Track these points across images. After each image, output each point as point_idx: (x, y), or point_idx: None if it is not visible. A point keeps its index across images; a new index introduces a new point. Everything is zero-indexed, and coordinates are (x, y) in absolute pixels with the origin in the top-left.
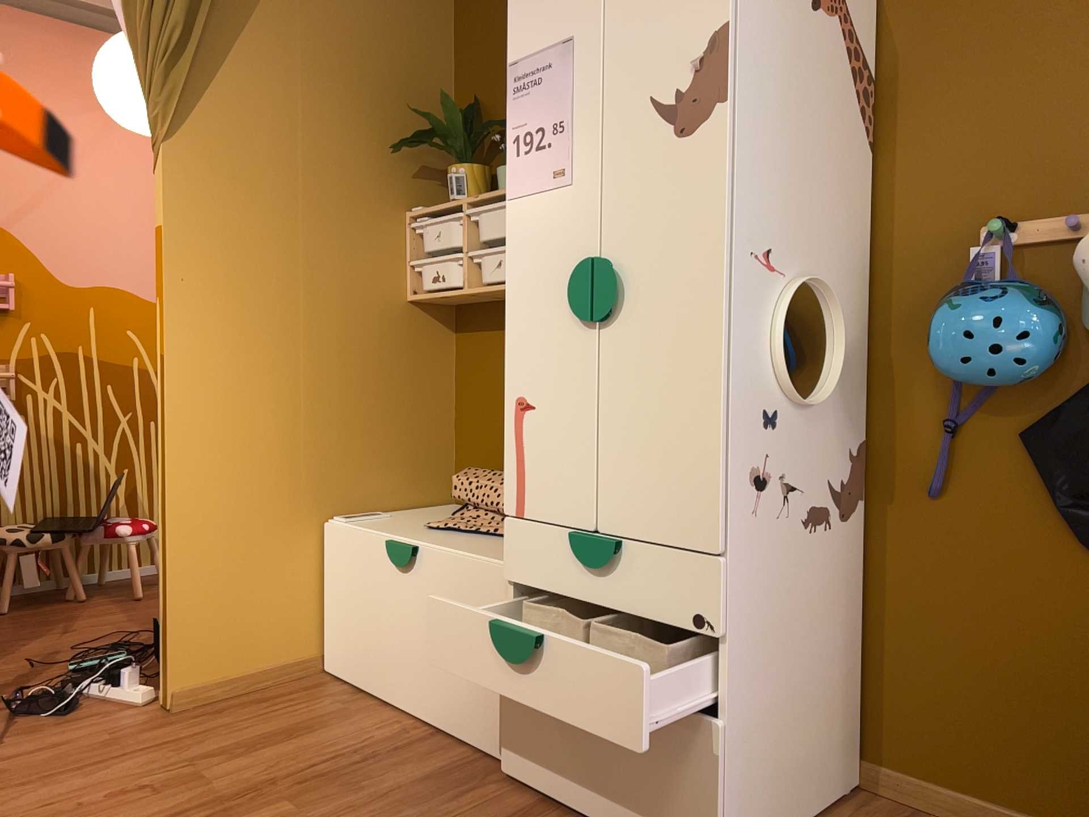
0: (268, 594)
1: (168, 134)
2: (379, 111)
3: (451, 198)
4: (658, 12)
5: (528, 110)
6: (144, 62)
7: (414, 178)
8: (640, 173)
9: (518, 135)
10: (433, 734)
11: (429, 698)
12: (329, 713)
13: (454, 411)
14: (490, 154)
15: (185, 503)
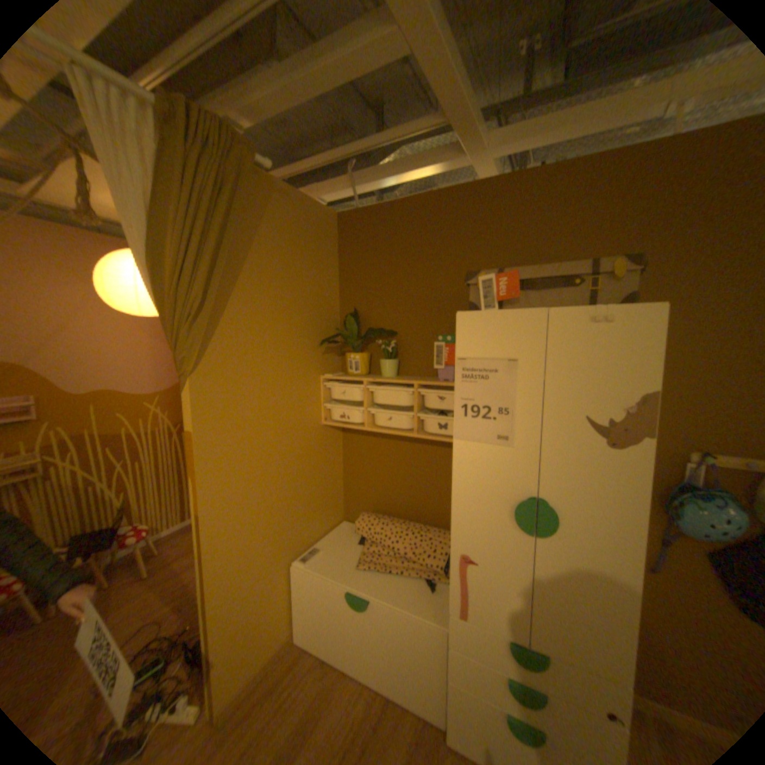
0: (265, 621)
1: (191, 370)
2: (306, 320)
3: (349, 371)
4: (596, 365)
5: (476, 391)
6: (165, 315)
7: (323, 355)
8: (576, 459)
9: (466, 404)
10: (386, 702)
11: (380, 681)
12: (317, 695)
13: (343, 473)
14: (366, 341)
15: (217, 601)
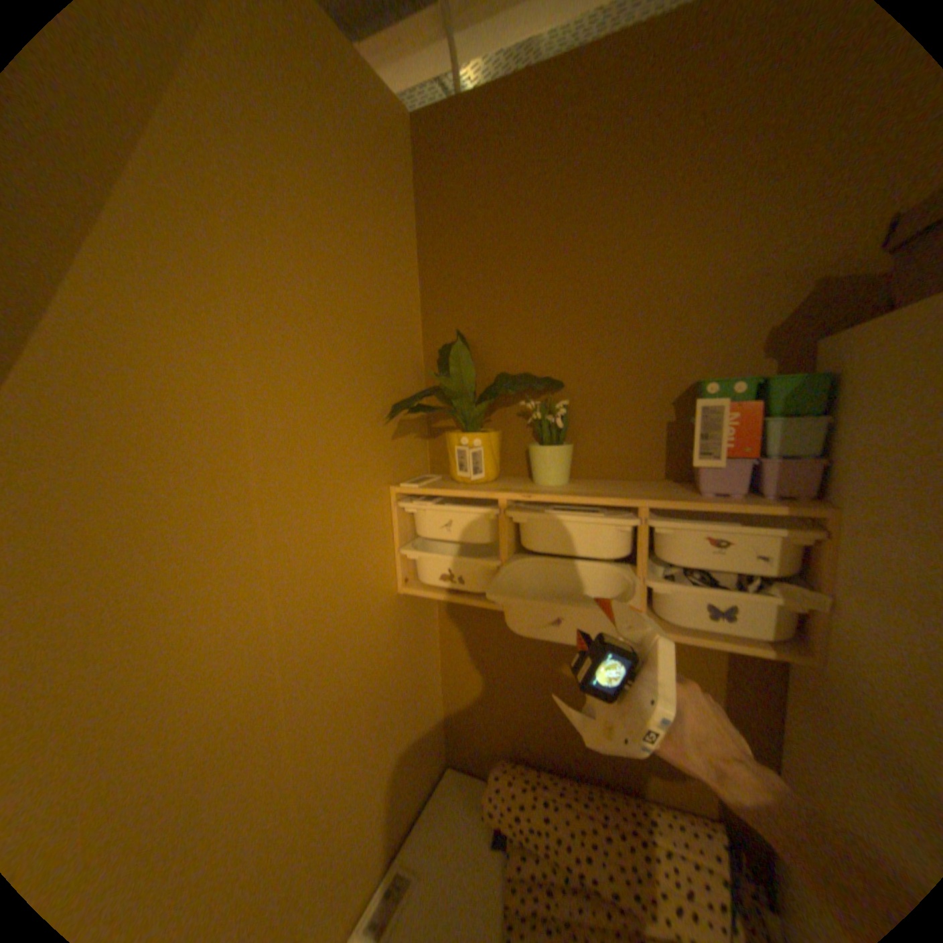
0: None
1: None
2: (352, 356)
3: (458, 472)
4: None
5: None
6: None
7: (394, 438)
8: None
9: None
10: None
11: None
12: None
13: (441, 674)
14: (486, 403)
15: None
